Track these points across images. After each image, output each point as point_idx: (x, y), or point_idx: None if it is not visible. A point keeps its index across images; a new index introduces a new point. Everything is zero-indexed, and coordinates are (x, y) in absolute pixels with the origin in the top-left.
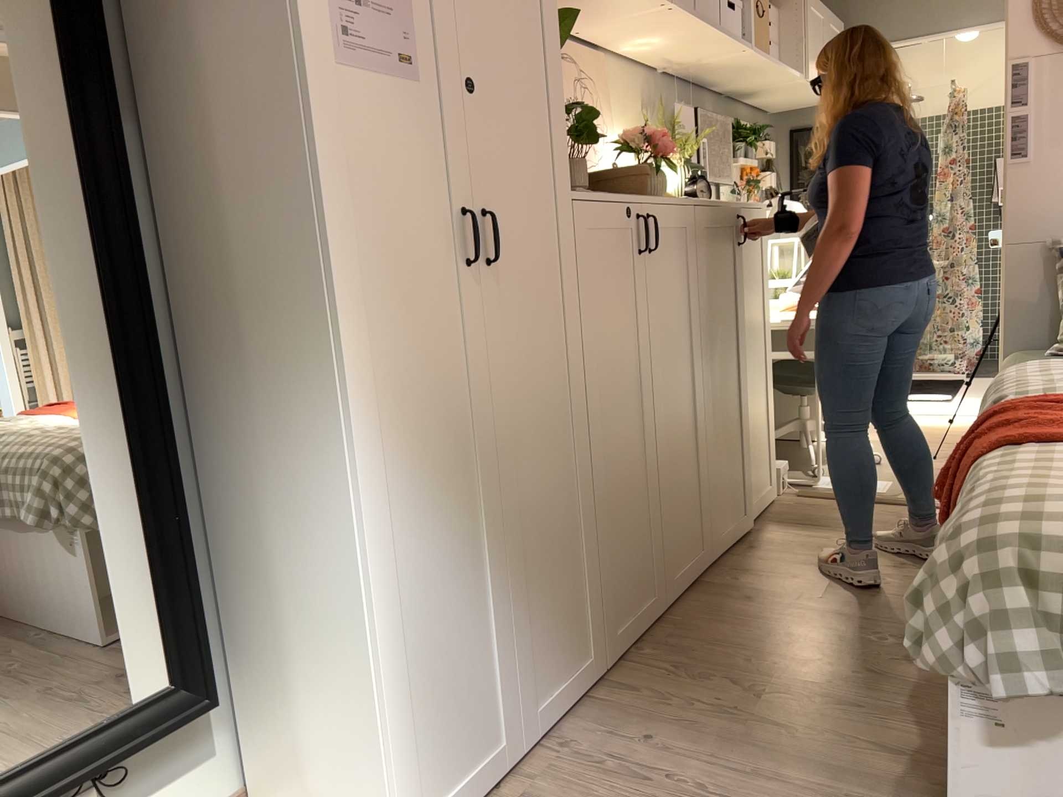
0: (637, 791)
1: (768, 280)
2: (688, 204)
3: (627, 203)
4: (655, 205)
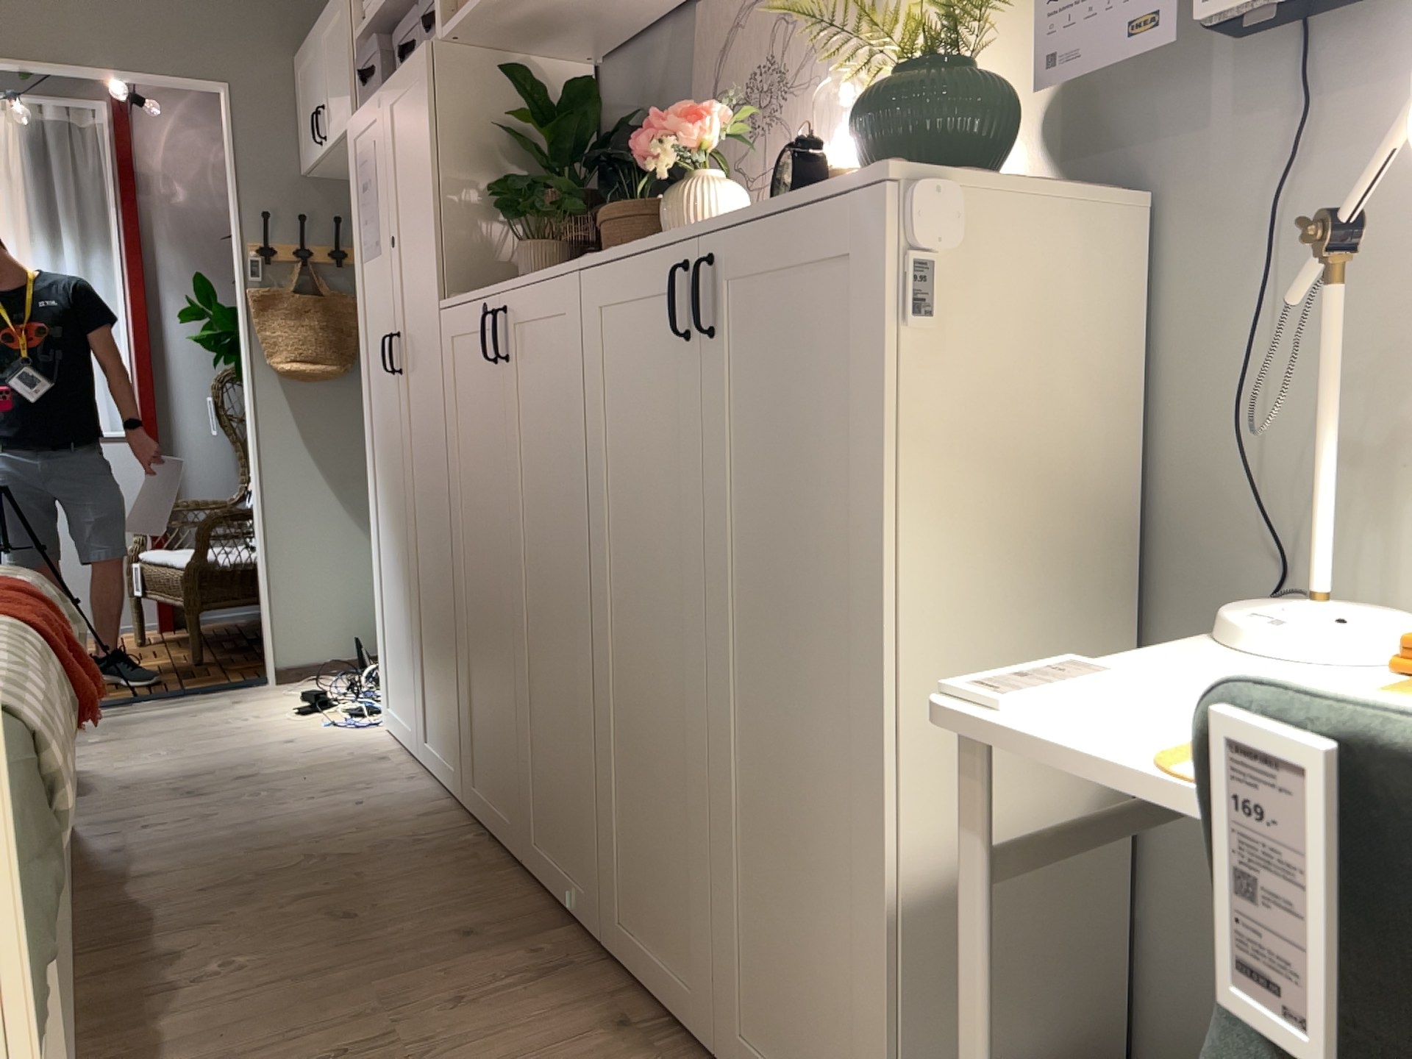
0: (325, 790)
1: (884, 459)
2: (567, 274)
3: (481, 301)
4: (512, 292)
